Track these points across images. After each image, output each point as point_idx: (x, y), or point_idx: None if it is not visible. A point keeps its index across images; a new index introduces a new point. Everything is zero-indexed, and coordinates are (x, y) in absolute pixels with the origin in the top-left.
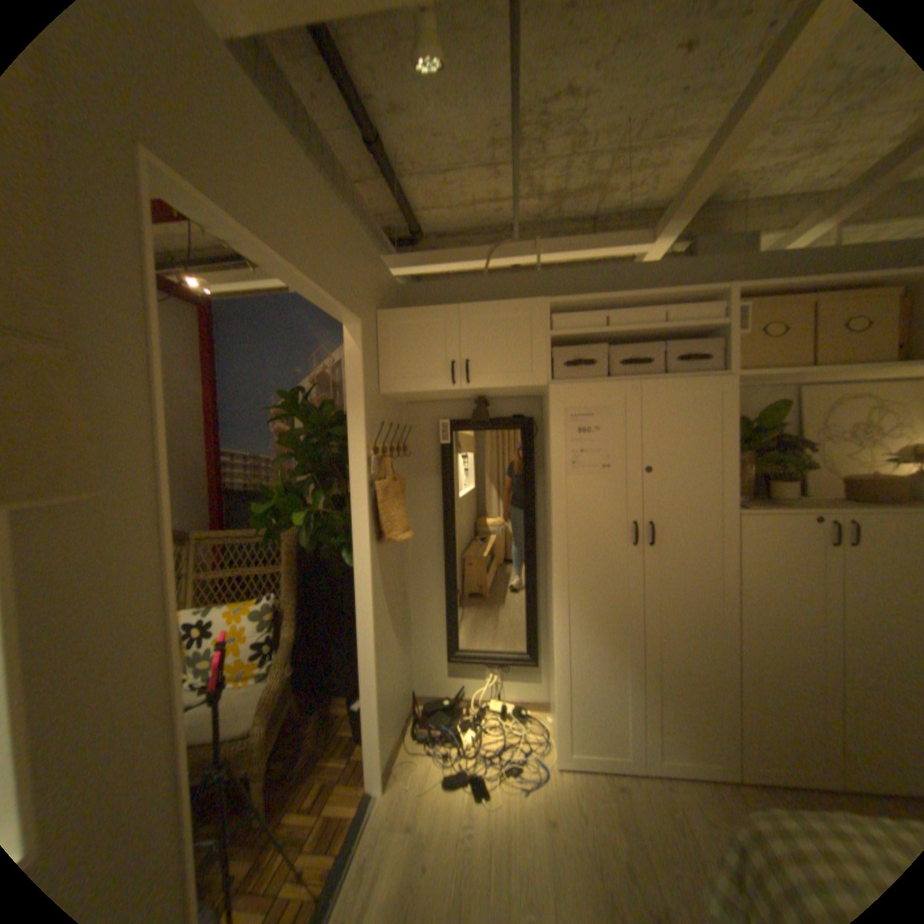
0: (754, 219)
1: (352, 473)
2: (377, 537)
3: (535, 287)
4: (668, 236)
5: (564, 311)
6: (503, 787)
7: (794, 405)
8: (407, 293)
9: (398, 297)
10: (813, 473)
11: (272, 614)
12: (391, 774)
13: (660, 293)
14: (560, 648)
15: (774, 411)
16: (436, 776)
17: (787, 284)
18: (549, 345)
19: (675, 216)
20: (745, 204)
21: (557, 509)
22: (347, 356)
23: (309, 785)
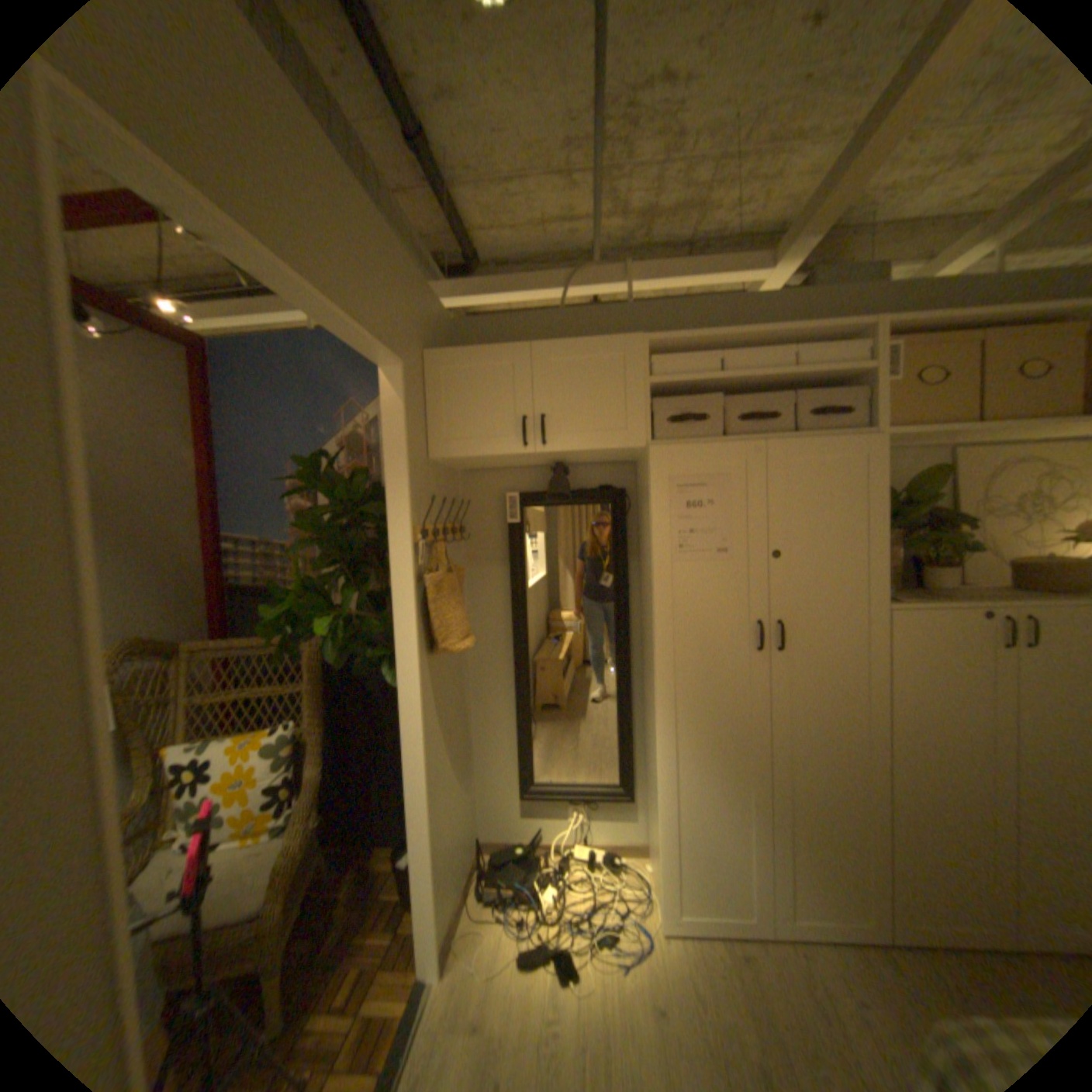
0: (882, 246)
1: (394, 564)
2: (429, 647)
3: (626, 322)
4: (792, 259)
5: (666, 351)
6: (595, 963)
7: (947, 472)
8: (463, 329)
9: (451, 335)
10: (972, 556)
11: (291, 747)
12: (450, 951)
13: (790, 328)
14: (666, 783)
15: (926, 479)
16: (508, 950)
17: (949, 317)
18: (648, 395)
19: (806, 231)
20: (872, 228)
21: (661, 605)
22: (384, 409)
23: (342, 972)
